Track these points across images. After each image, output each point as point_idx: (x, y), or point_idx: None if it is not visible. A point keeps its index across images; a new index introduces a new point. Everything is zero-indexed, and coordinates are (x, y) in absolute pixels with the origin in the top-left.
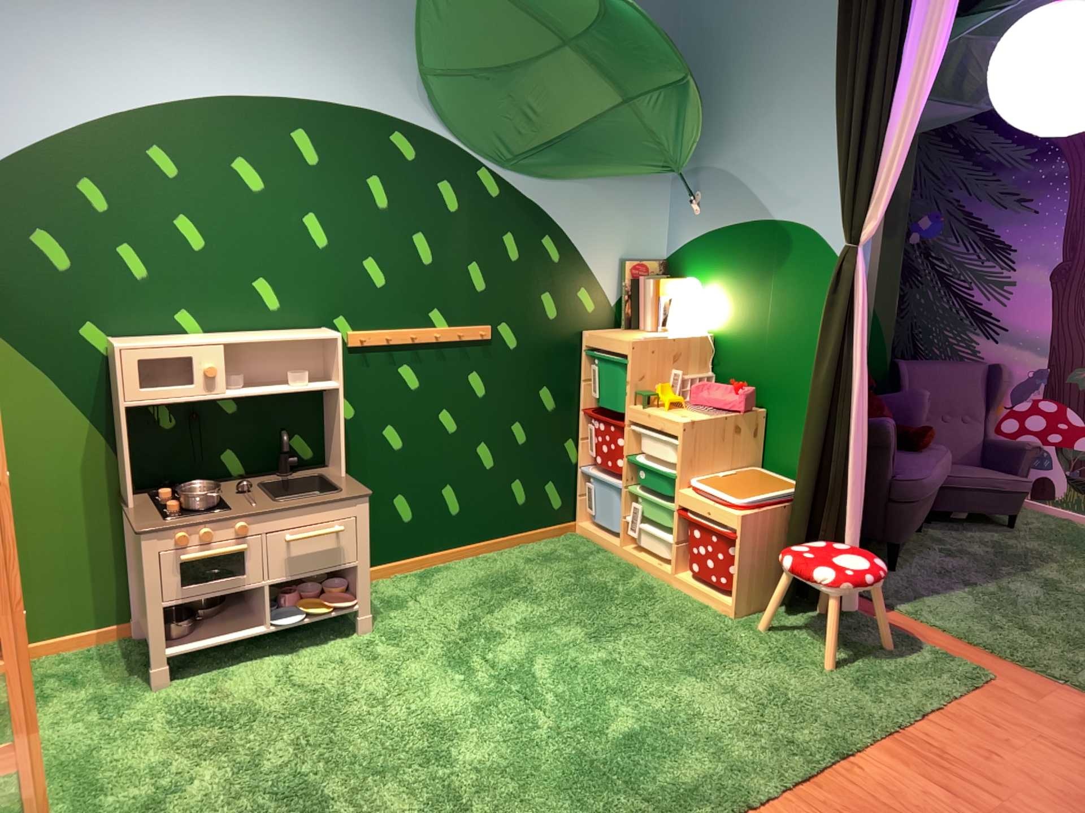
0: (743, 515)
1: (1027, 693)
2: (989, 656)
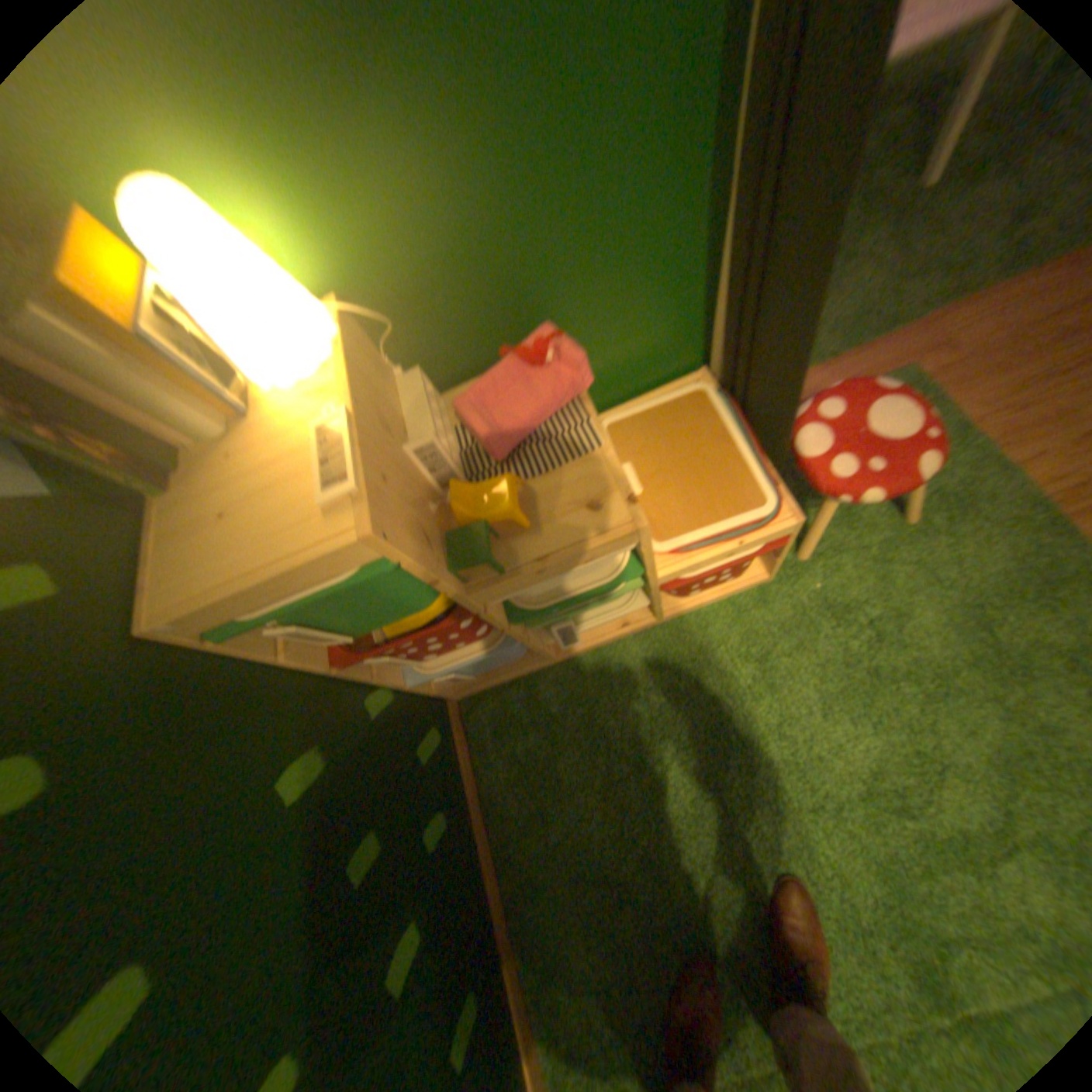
0: (798, 513)
1: (945, 352)
2: (864, 350)
